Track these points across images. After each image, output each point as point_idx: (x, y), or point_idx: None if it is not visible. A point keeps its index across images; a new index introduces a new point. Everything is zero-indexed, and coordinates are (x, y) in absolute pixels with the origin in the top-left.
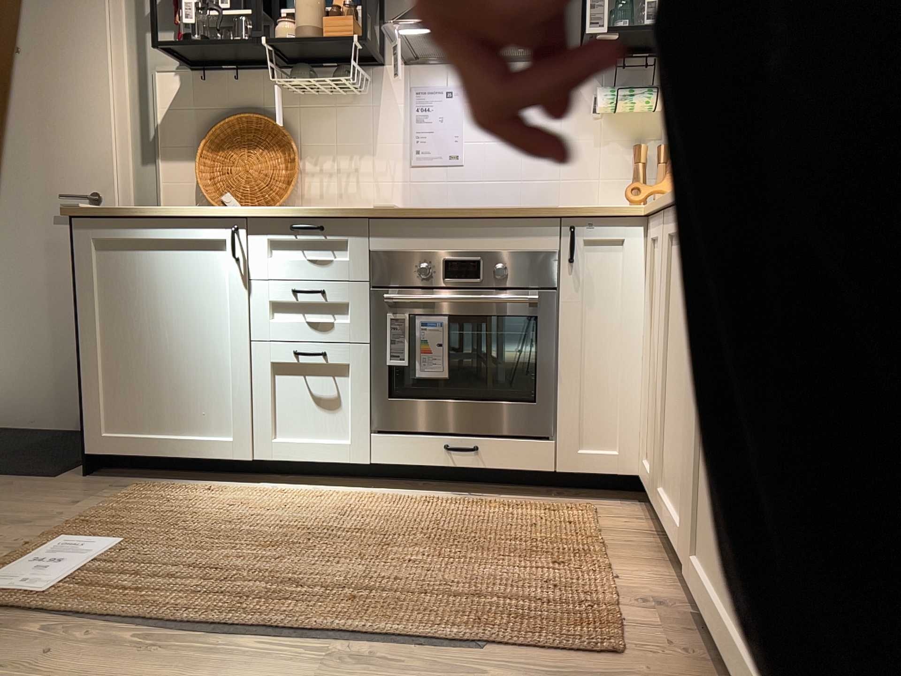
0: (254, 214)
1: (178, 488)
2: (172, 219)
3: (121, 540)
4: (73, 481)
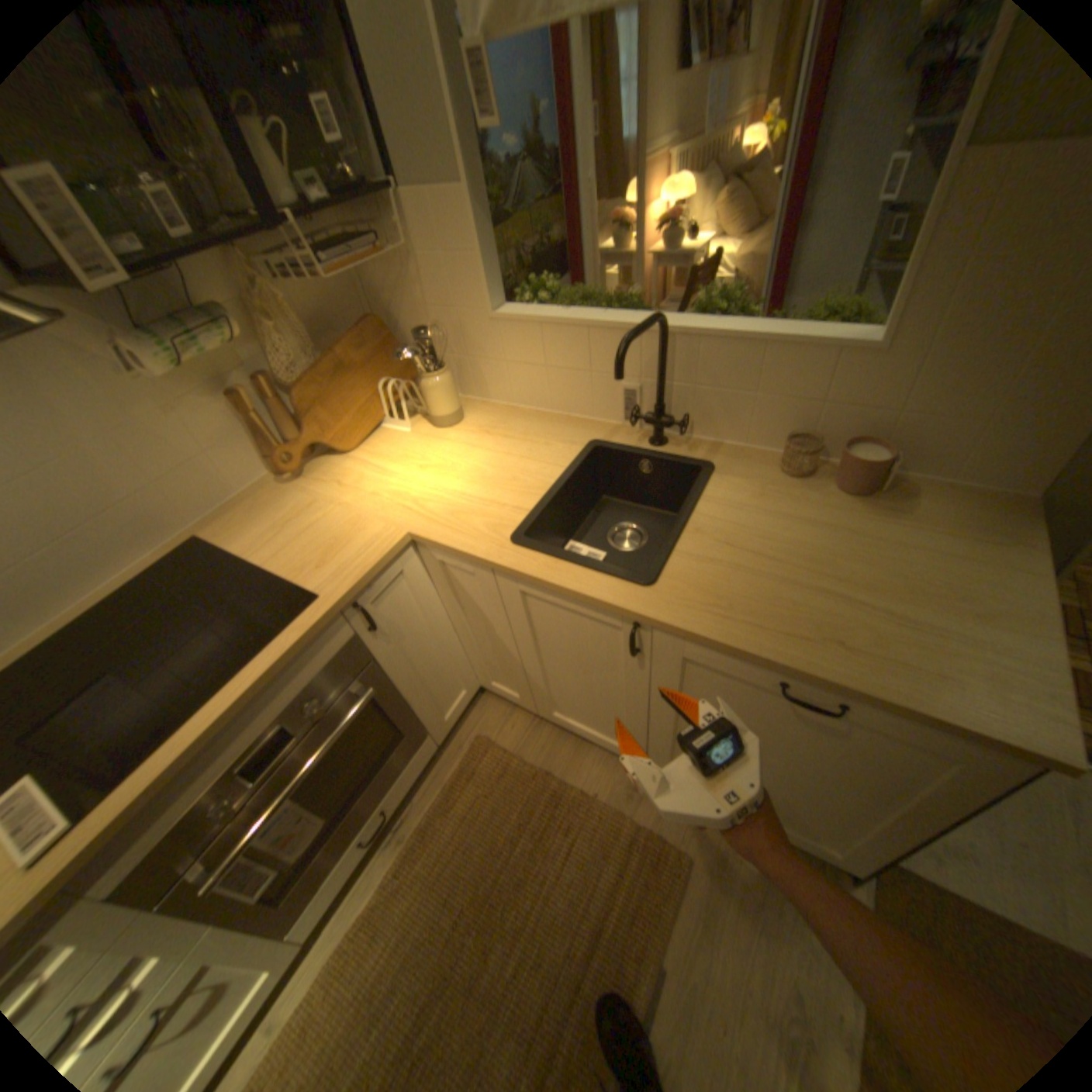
0: None
1: None
2: None
3: None
4: None
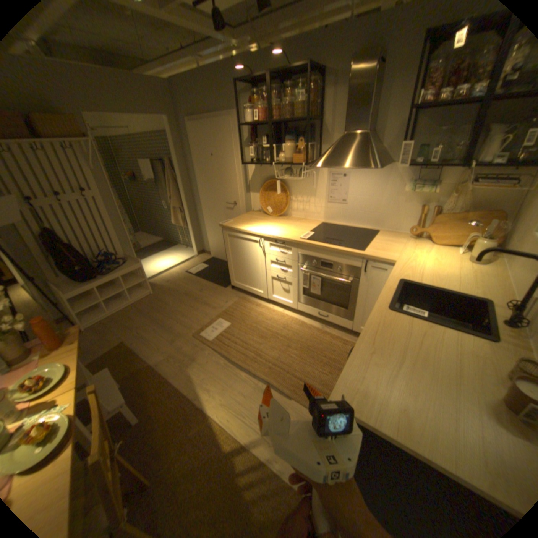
0: (264, 235)
1: (249, 302)
2: (244, 232)
3: (230, 322)
4: (228, 291)
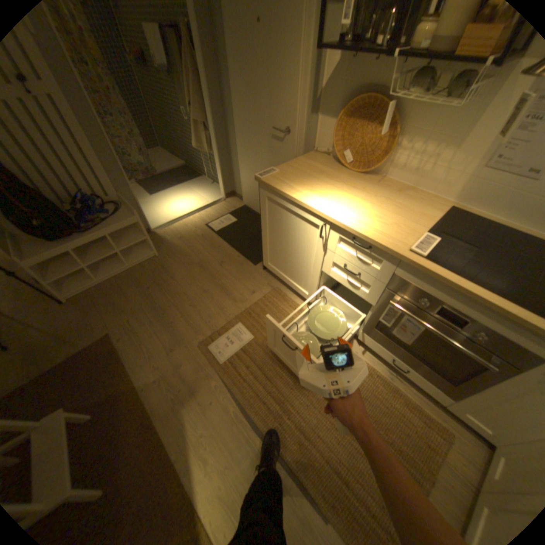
0: (336, 222)
1: (286, 300)
2: (298, 202)
3: (254, 335)
4: (259, 272)
